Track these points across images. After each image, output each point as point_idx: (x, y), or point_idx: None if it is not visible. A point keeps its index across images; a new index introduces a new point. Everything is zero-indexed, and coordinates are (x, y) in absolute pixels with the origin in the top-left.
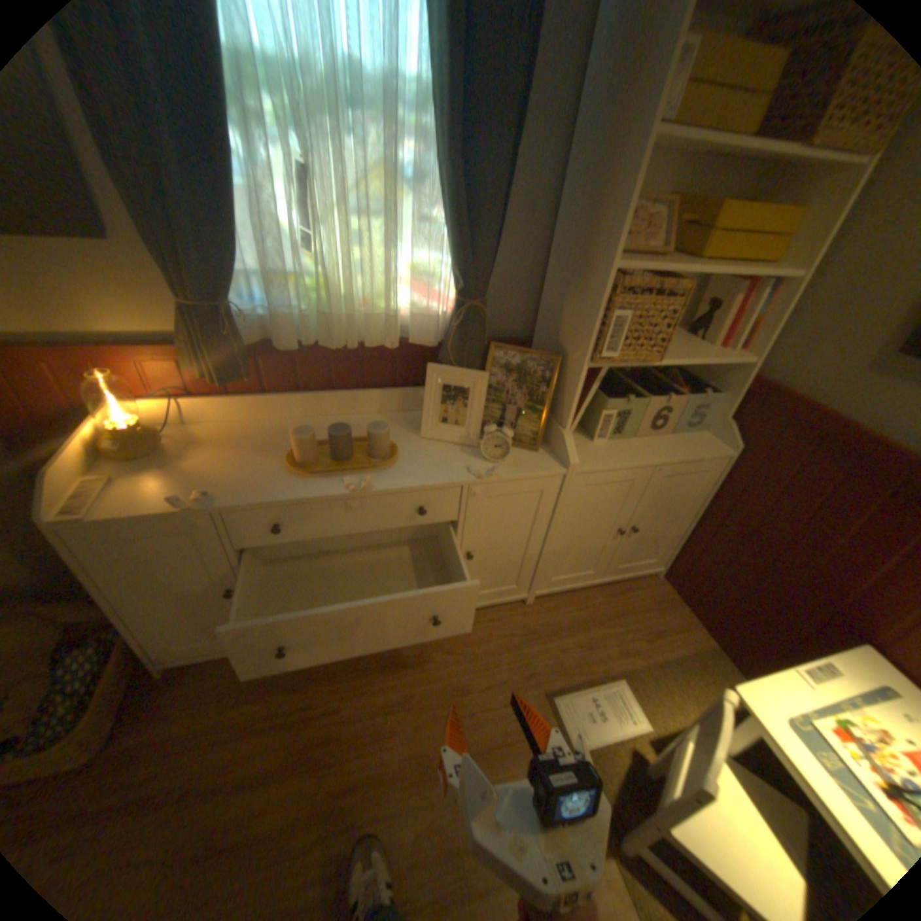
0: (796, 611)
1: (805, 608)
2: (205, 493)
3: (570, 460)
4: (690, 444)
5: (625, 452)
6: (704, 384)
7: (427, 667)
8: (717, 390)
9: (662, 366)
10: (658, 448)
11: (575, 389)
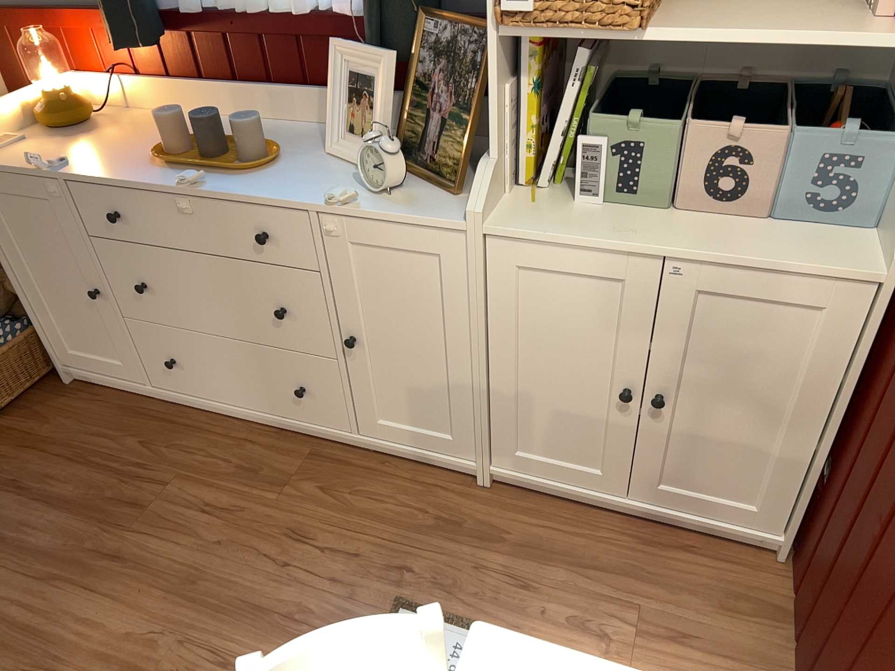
0: (866, 649)
1: (875, 641)
2: (72, 162)
3: (474, 206)
4: (789, 241)
5: (616, 225)
6: (887, 123)
7: (291, 487)
8: (893, 133)
9: (829, 86)
10: (699, 233)
11: (492, 82)
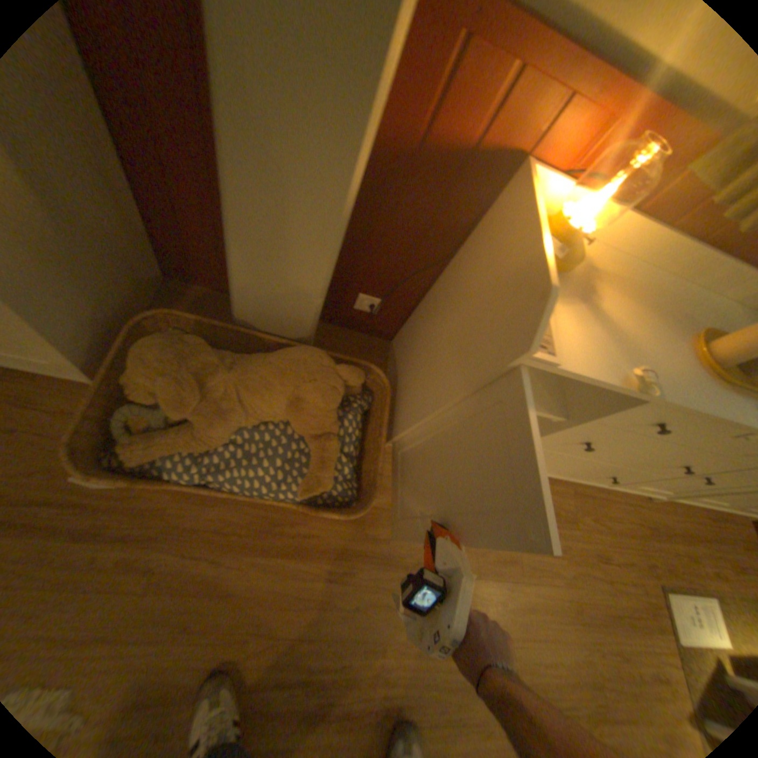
0: None
1: None
2: (657, 373)
3: None
4: None
5: None
6: None
7: (581, 527)
8: None
9: None
10: None
11: None
